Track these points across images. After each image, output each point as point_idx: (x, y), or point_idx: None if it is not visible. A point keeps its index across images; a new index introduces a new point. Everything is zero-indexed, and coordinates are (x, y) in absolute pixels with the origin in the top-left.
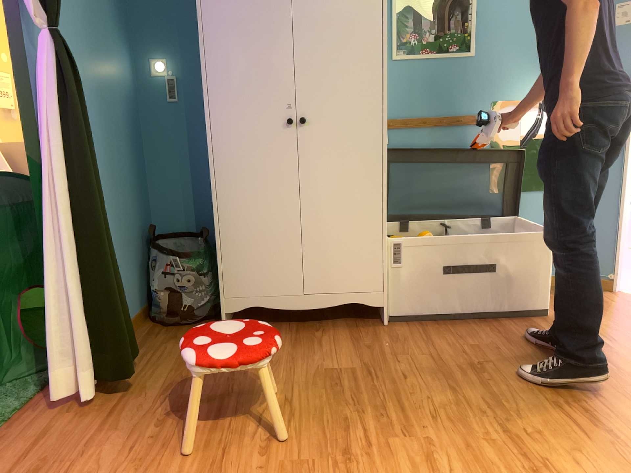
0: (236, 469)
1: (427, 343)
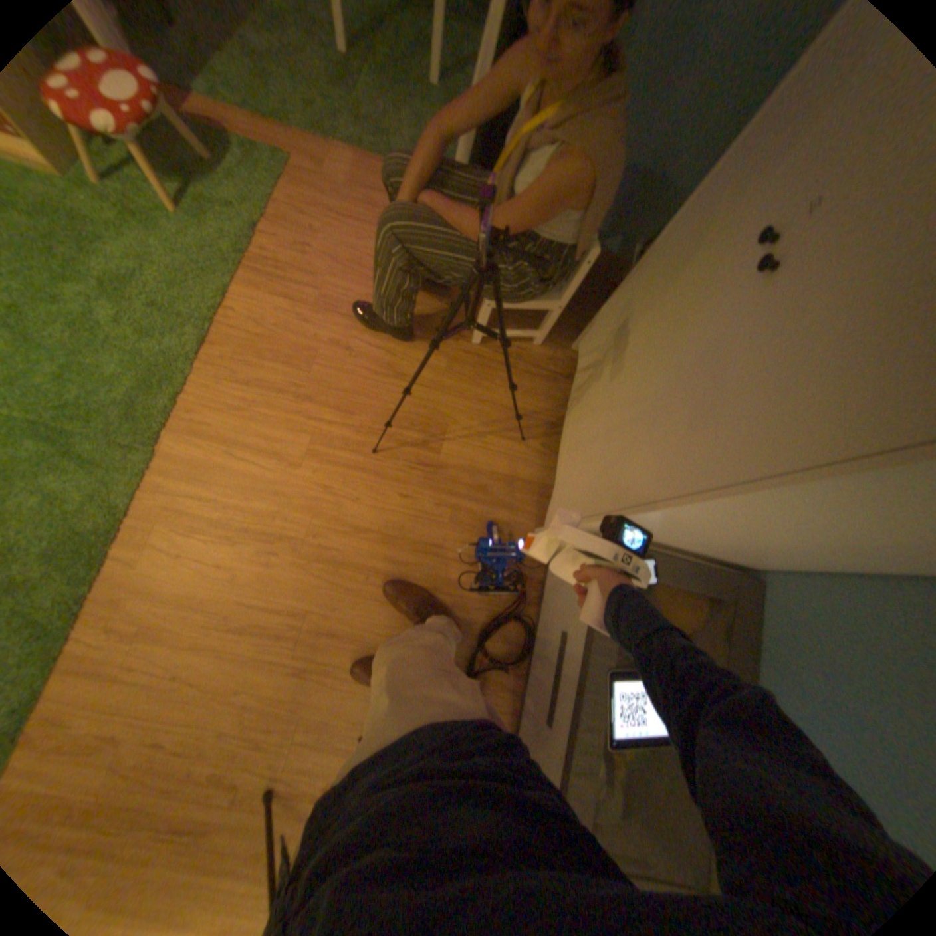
0: (317, 331)
1: (472, 568)
